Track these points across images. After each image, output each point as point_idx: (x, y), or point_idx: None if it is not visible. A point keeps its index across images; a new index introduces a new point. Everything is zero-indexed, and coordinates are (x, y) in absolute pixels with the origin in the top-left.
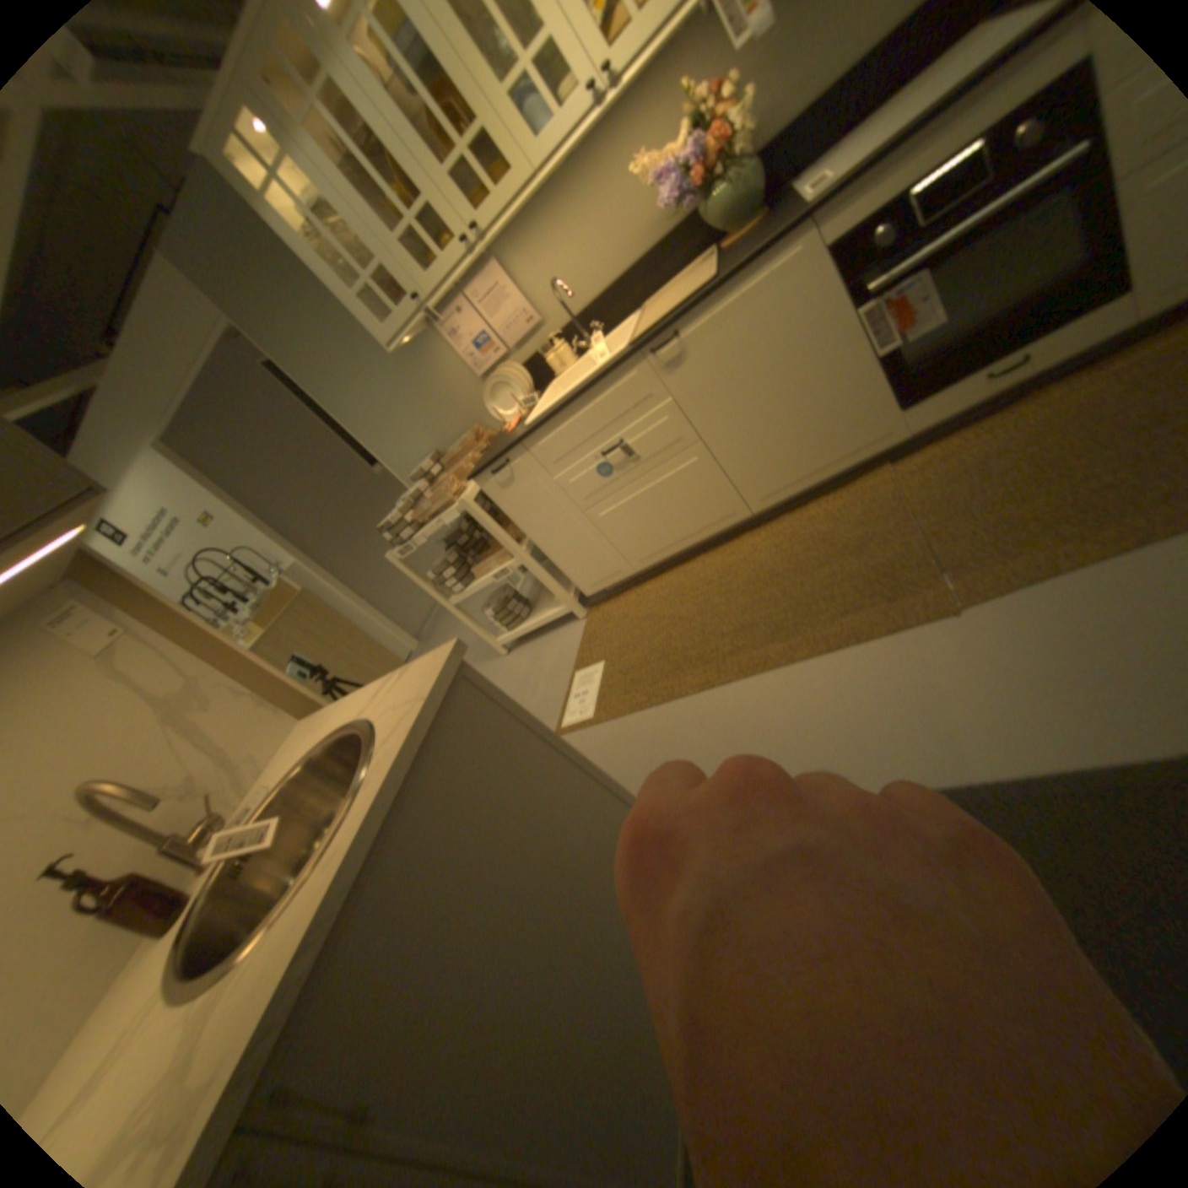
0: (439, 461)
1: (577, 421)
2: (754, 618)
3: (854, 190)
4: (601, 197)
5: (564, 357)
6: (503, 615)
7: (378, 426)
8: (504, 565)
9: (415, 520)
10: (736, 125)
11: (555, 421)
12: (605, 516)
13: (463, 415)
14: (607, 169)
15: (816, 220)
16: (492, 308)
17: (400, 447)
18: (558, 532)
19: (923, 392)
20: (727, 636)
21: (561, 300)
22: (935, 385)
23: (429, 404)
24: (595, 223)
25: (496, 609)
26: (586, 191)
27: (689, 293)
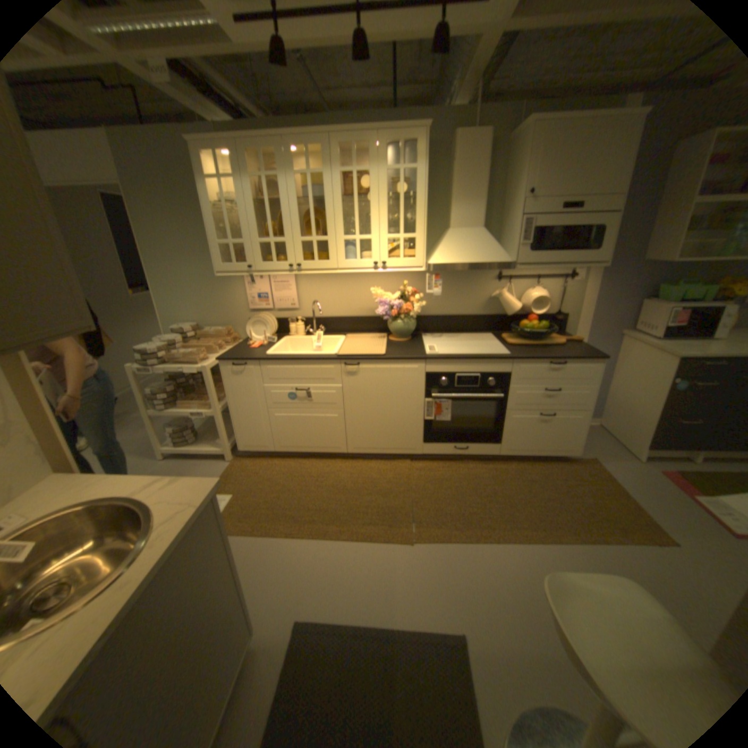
0: (195, 331)
1: (293, 369)
2: (327, 509)
3: (441, 363)
4: (354, 287)
5: (299, 331)
6: (176, 437)
7: (170, 291)
8: (201, 411)
9: (161, 357)
10: (414, 309)
11: (283, 363)
12: (278, 417)
13: (226, 318)
14: (362, 281)
15: (426, 363)
16: (278, 289)
17: (174, 308)
18: (246, 411)
19: (432, 441)
20: (310, 512)
21: (313, 310)
22: (437, 441)
23: (211, 302)
24: (346, 293)
25: (174, 432)
26: (349, 281)
27: (371, 353)
